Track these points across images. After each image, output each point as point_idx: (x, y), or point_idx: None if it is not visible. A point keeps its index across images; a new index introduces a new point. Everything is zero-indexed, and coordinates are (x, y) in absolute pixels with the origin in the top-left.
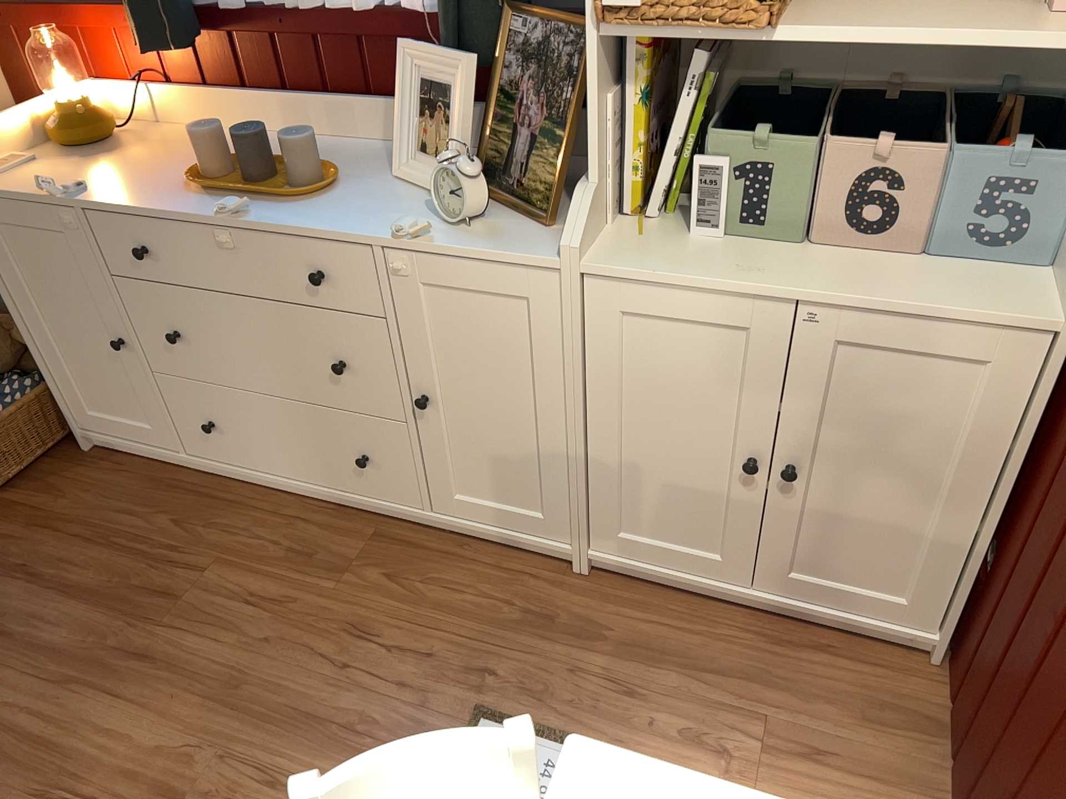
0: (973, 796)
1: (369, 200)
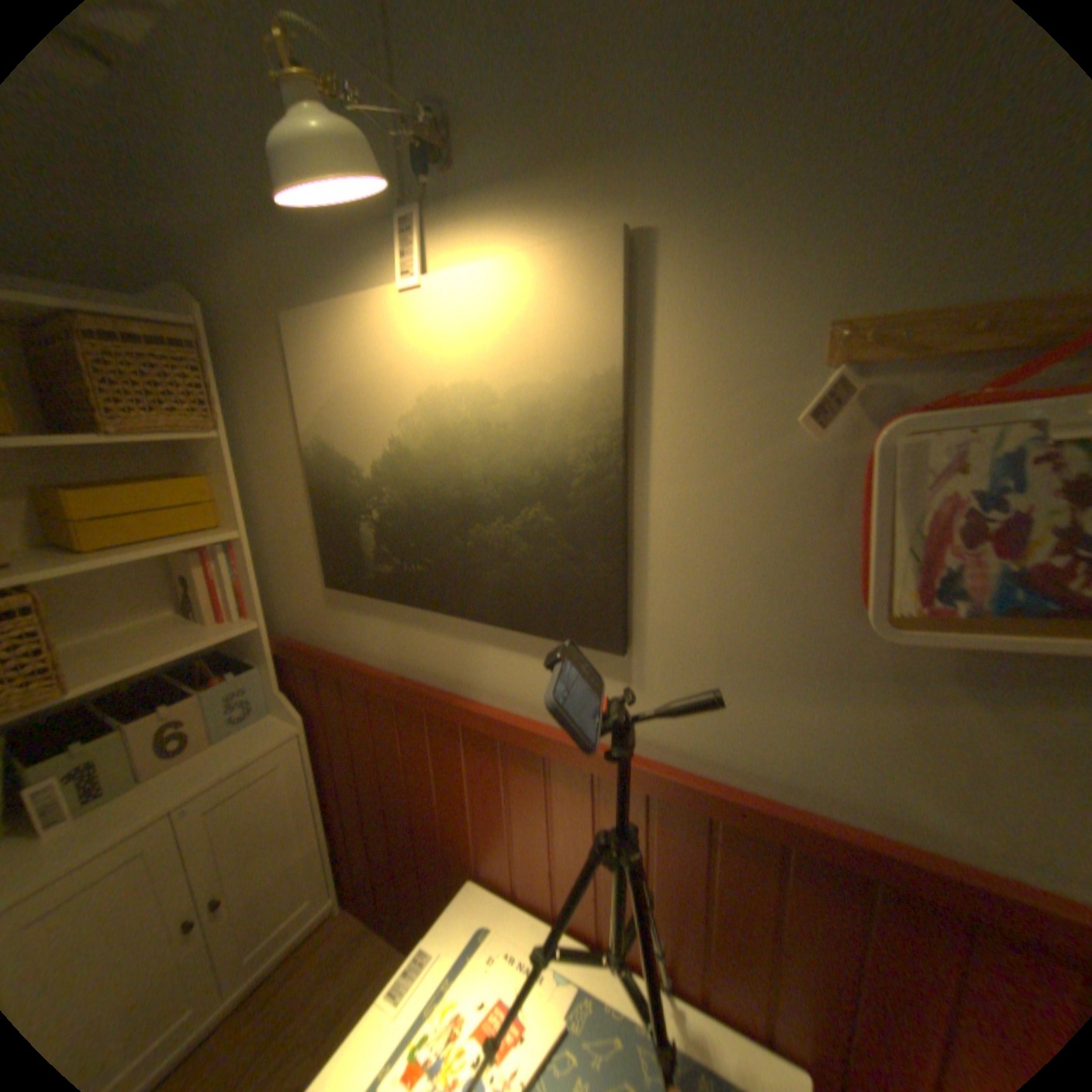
0: (401, 935)
1: None
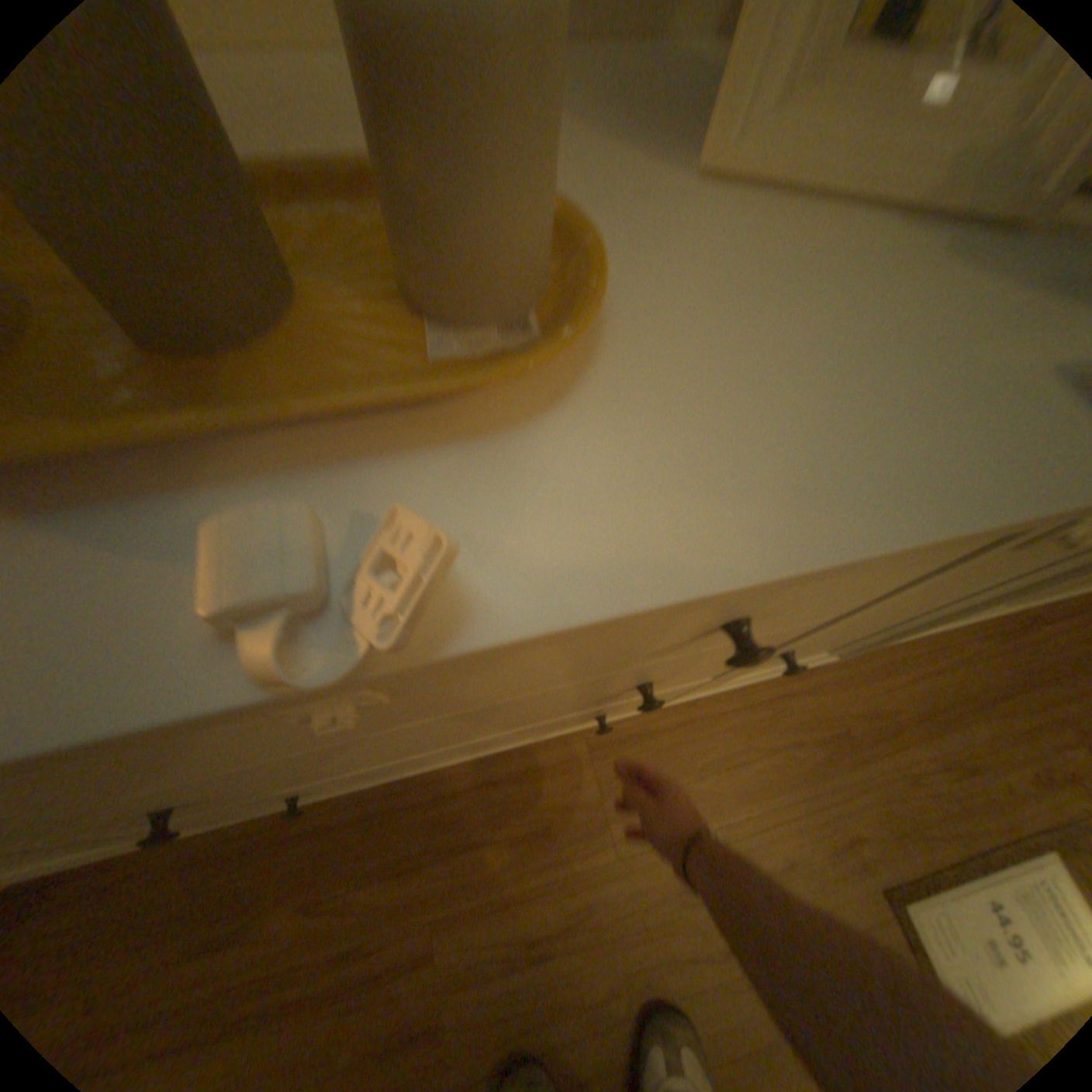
0: None
1: (792, 298)
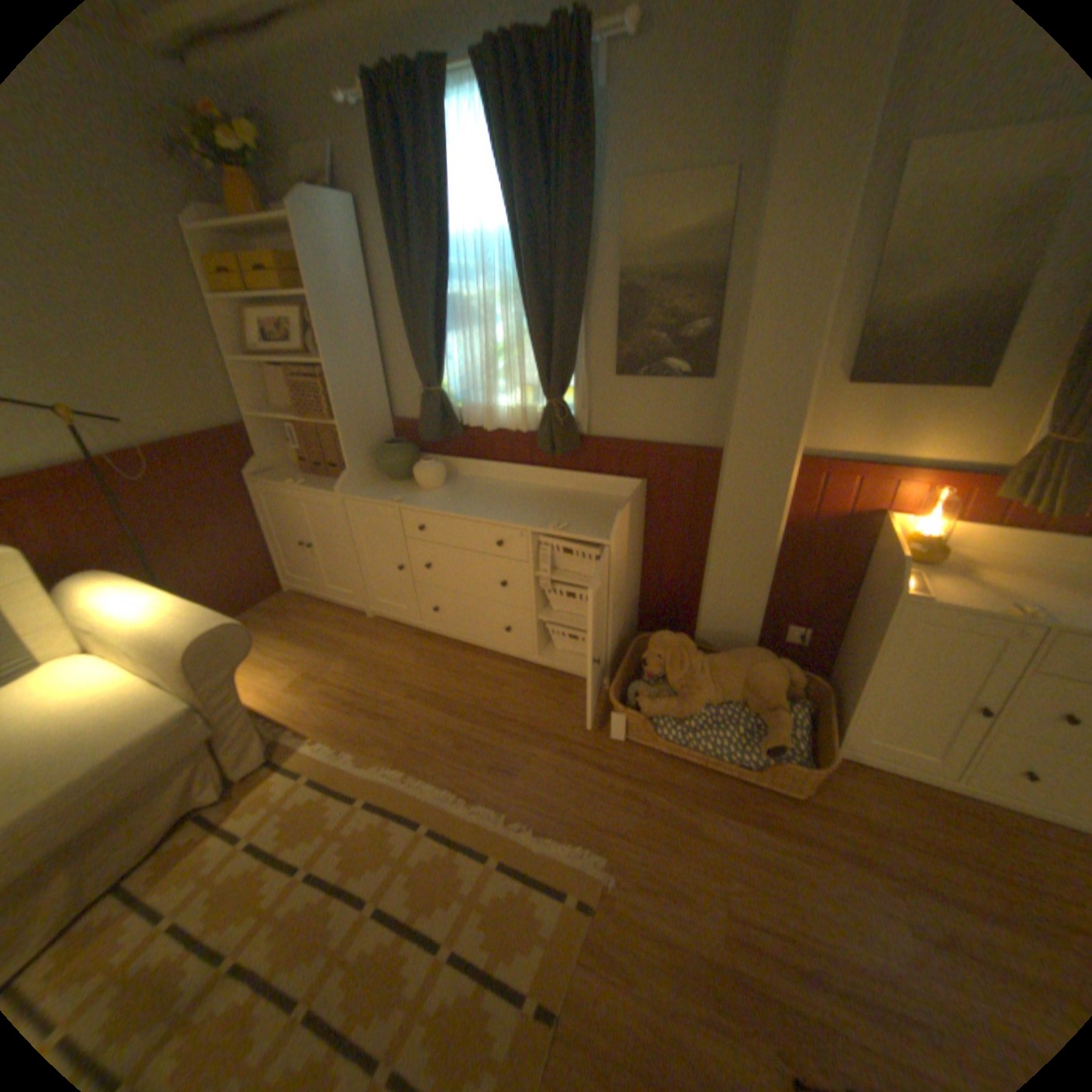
0: None
1: None
